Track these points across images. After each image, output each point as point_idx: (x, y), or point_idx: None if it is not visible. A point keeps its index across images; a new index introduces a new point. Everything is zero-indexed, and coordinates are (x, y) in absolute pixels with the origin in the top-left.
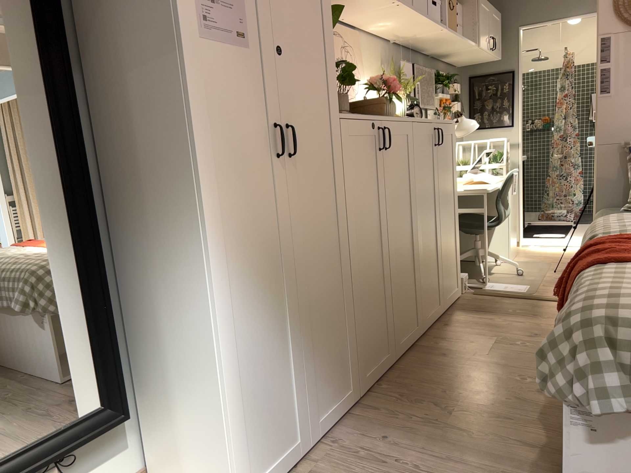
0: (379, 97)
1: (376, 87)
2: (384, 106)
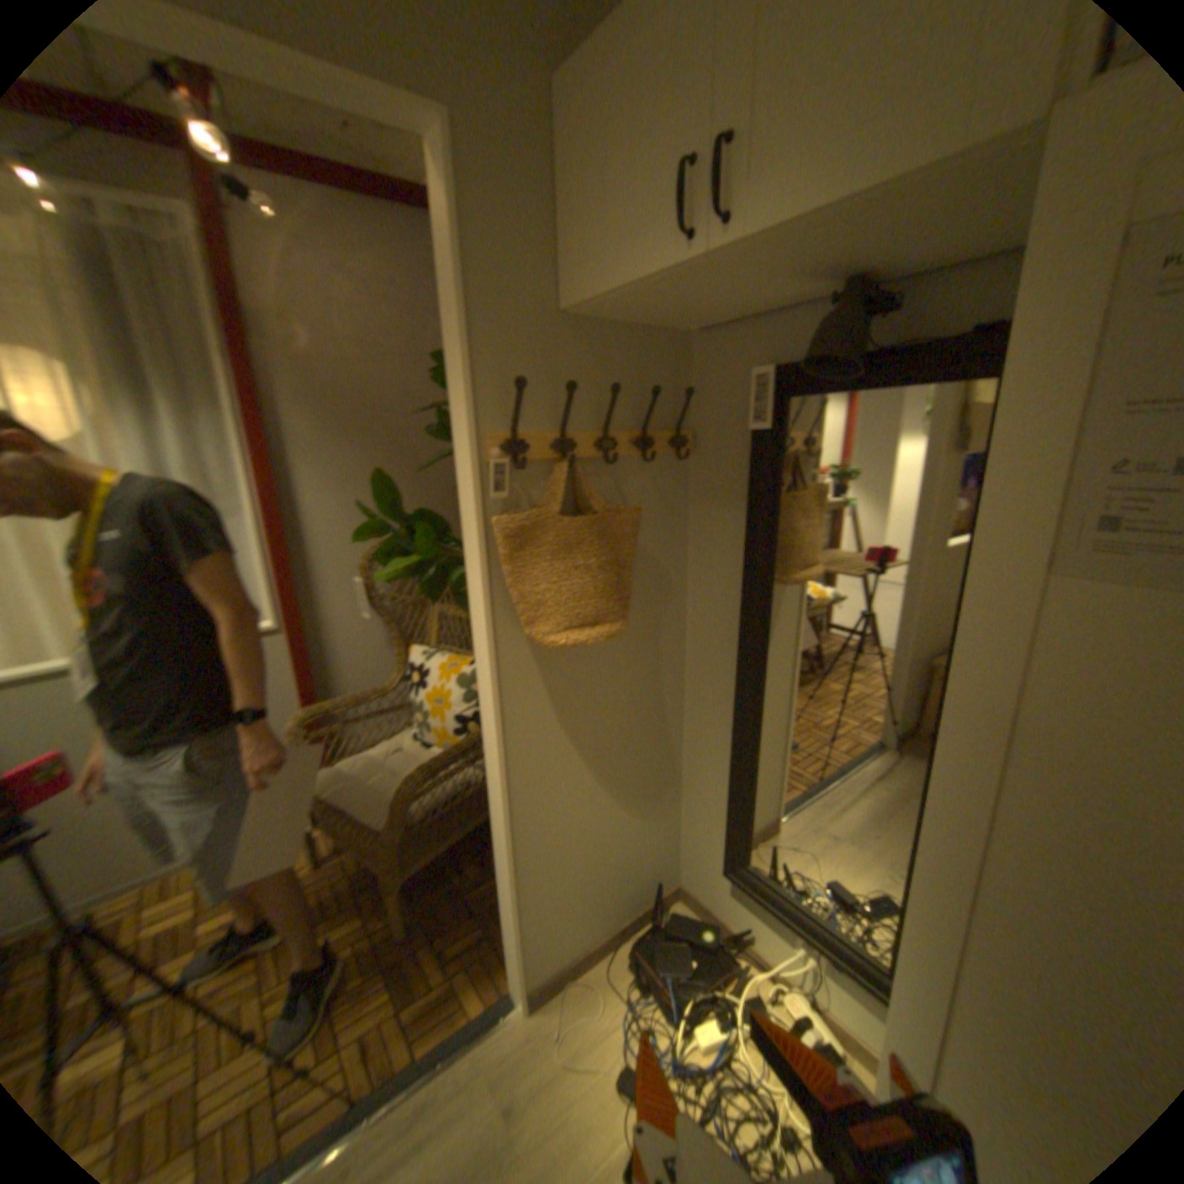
0: None
1: None
2: None
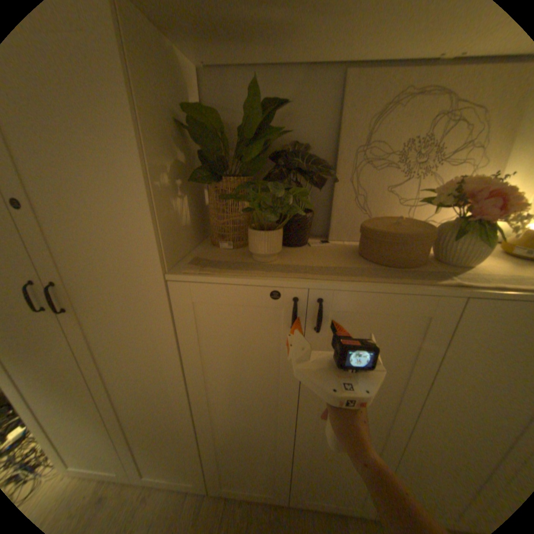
0: (405, 234)
1: (454, 204)
2: (453, 242)
